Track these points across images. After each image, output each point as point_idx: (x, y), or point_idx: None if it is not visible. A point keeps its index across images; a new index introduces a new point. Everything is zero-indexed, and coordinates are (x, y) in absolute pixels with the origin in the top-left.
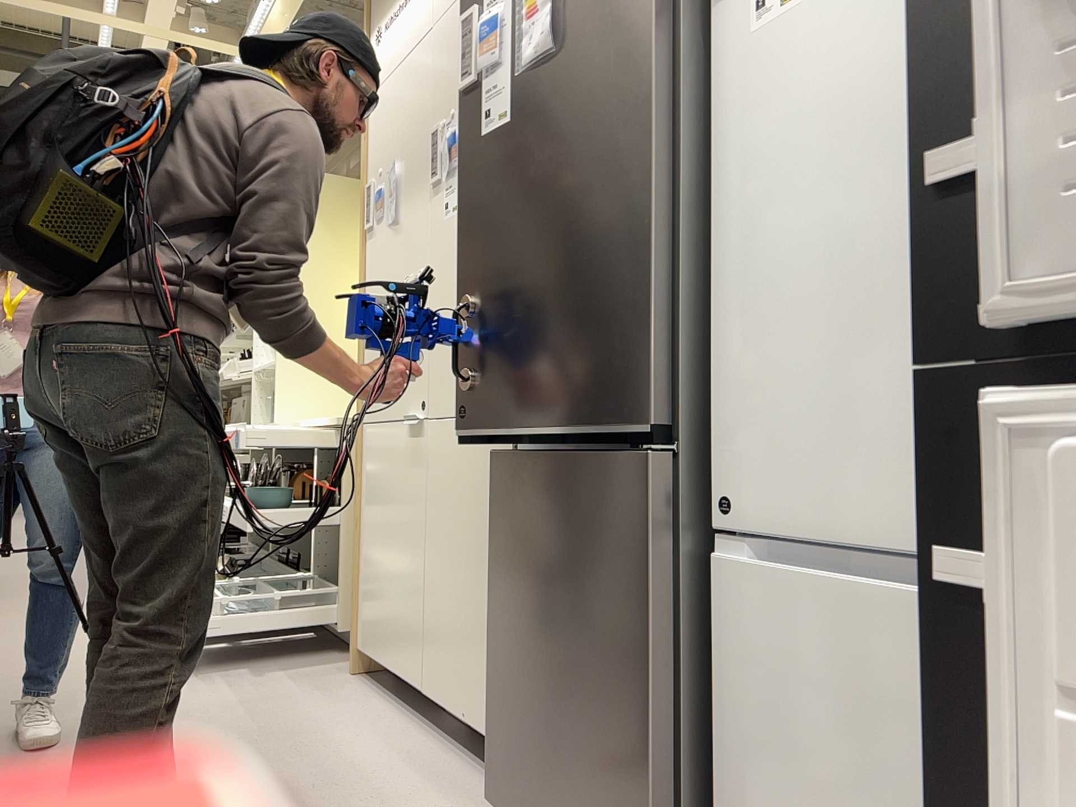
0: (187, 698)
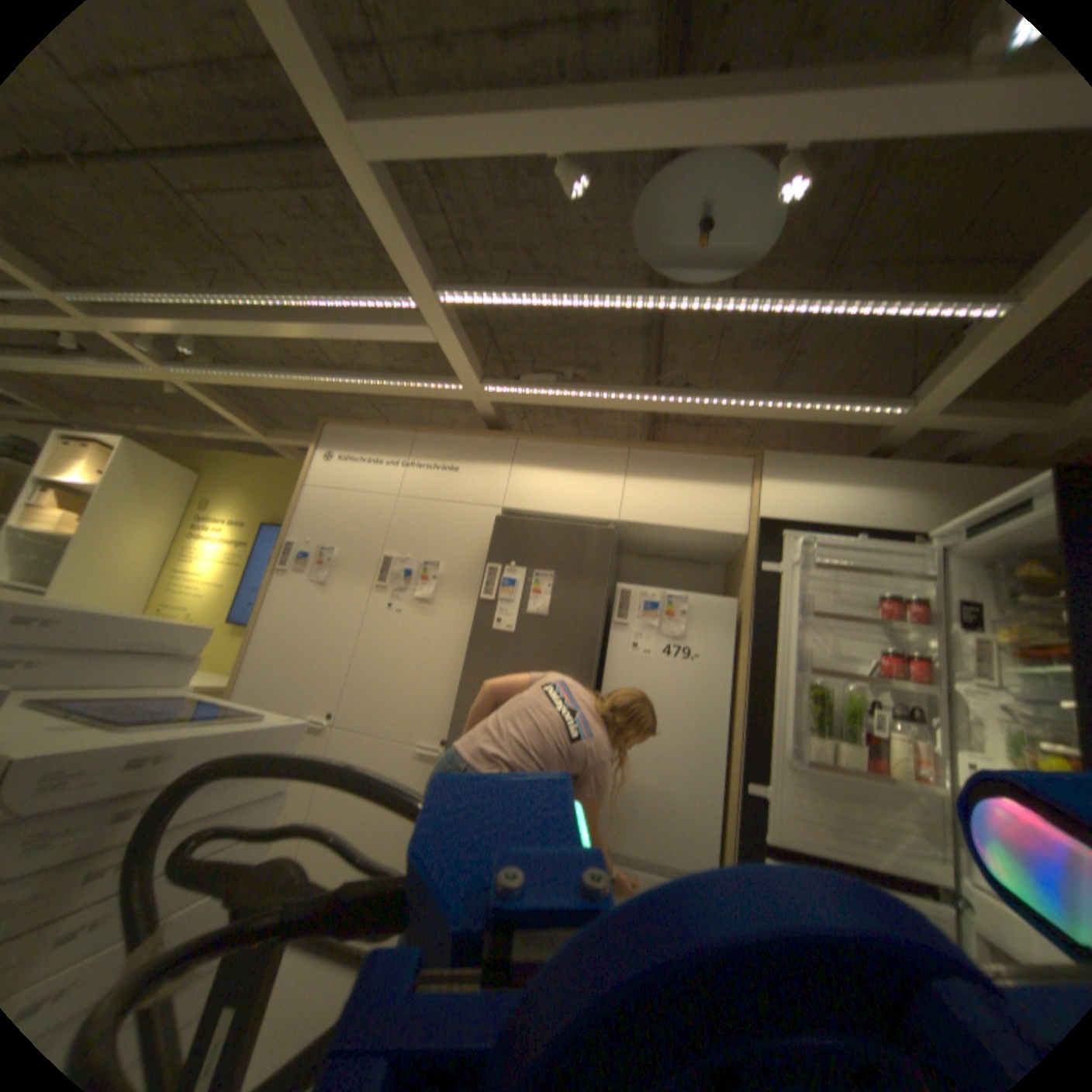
0: None
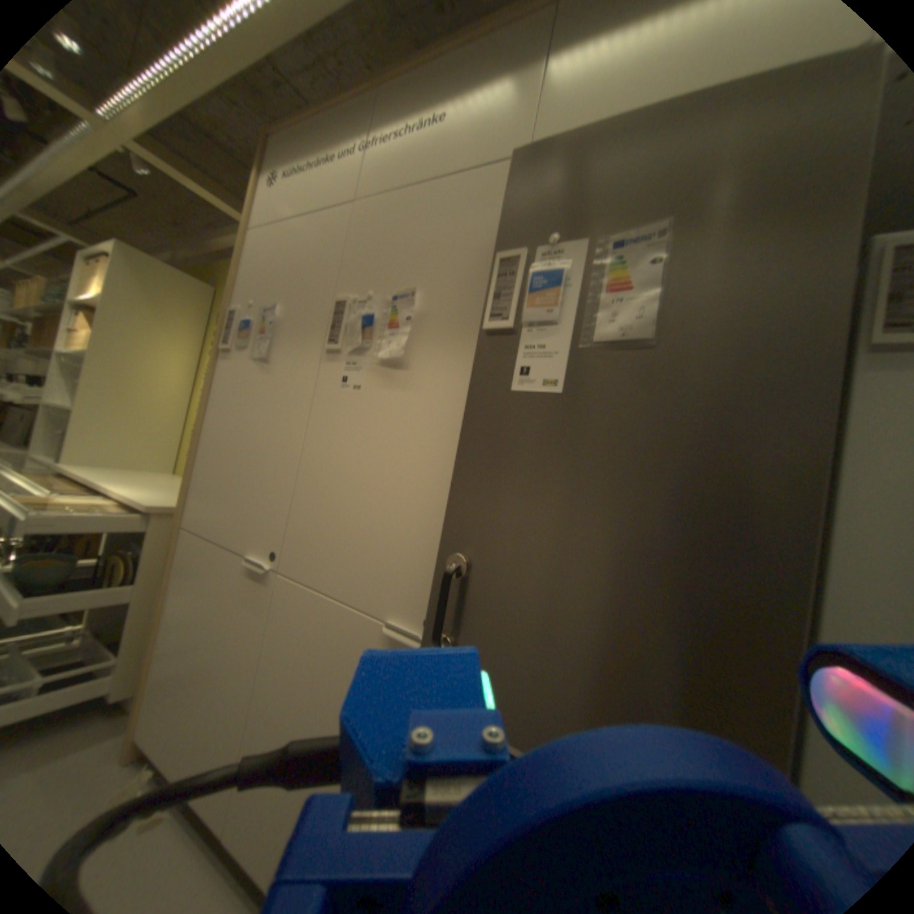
0: None
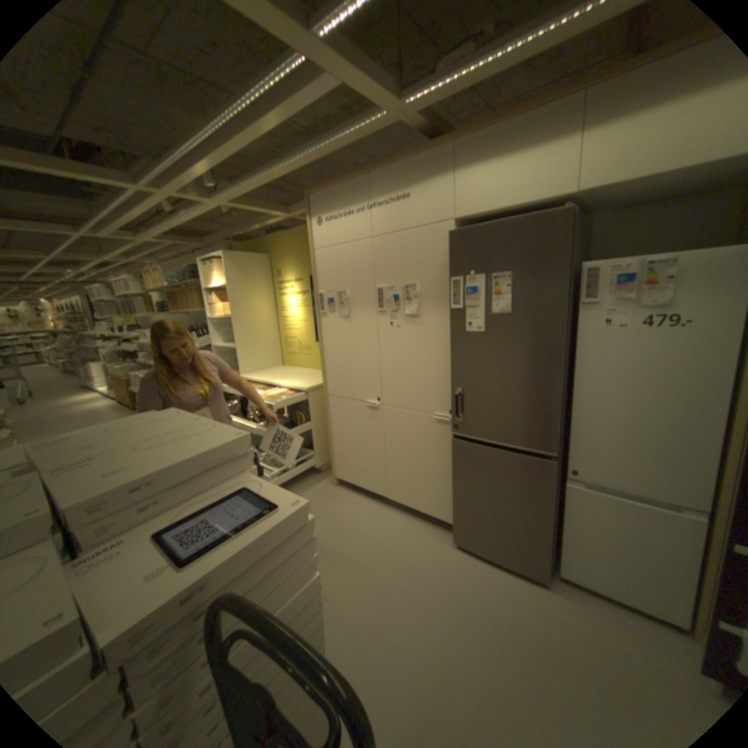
0: None
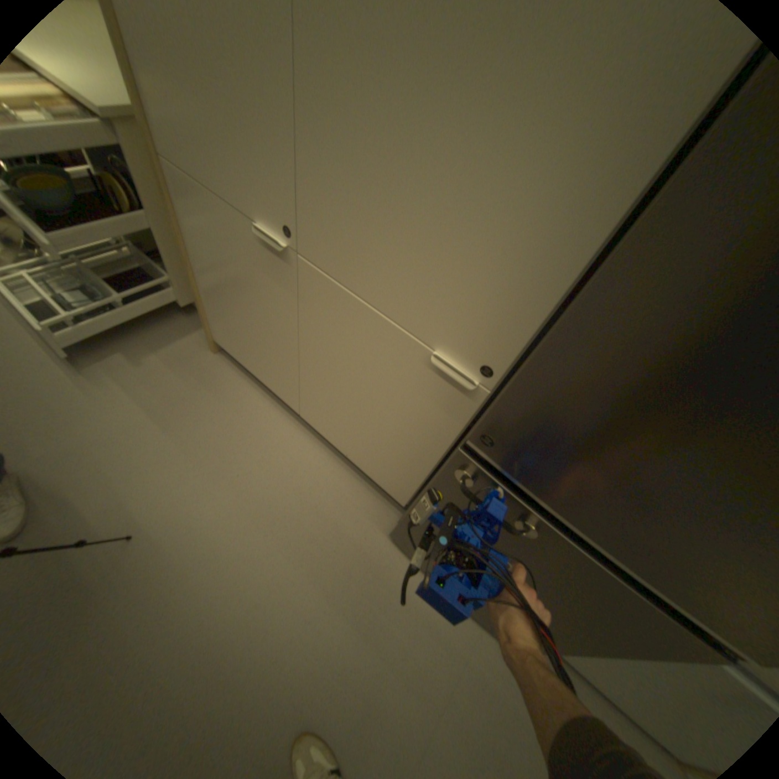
0: (94, 413)
